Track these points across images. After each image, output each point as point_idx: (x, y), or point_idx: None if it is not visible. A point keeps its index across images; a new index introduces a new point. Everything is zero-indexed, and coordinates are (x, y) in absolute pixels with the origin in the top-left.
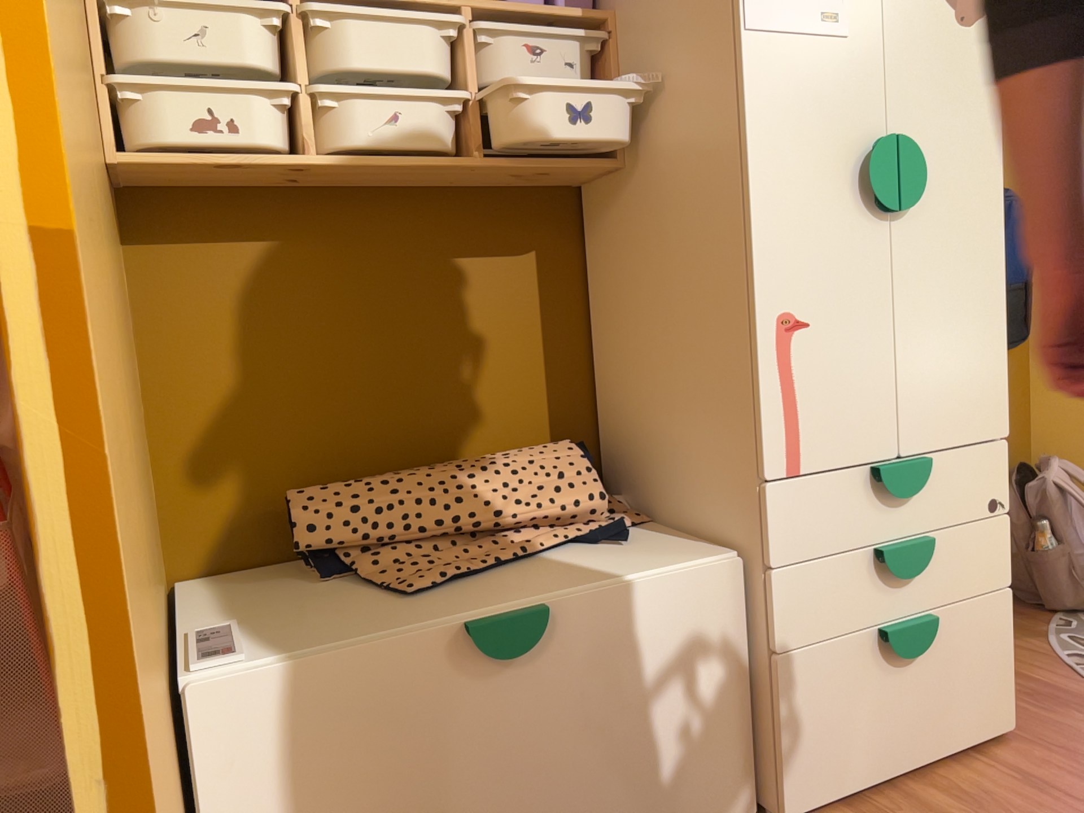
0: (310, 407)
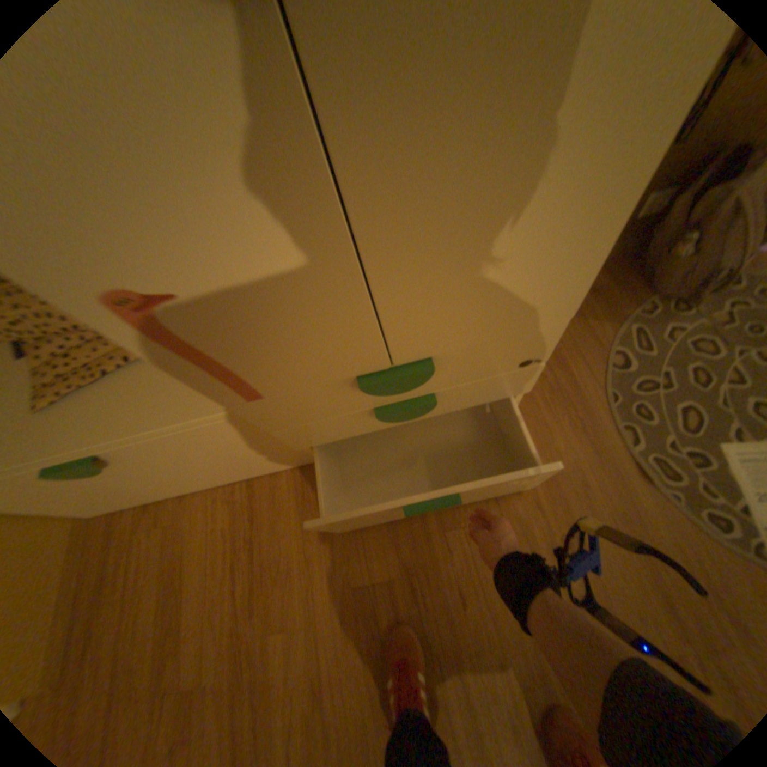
0: None
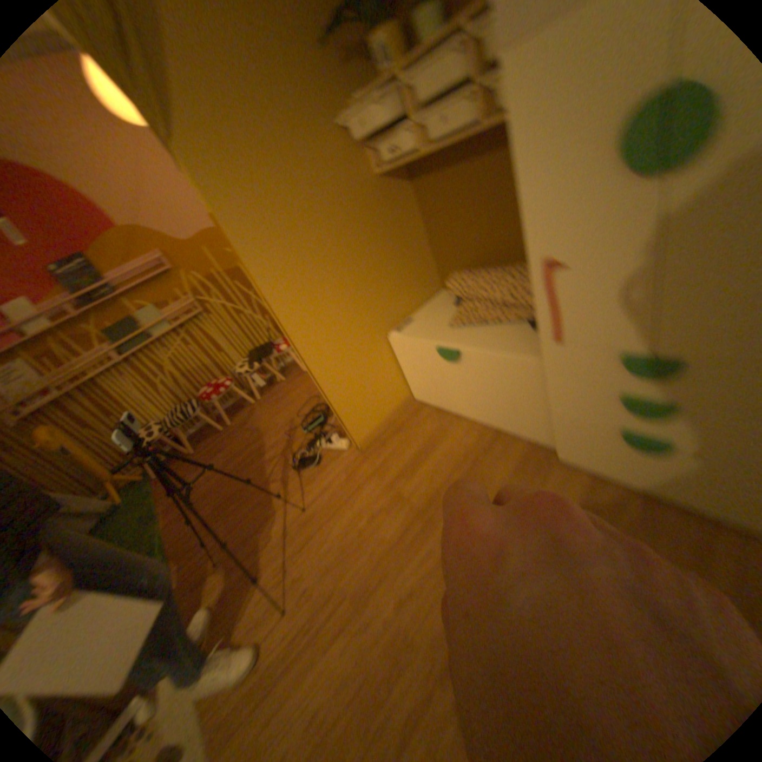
0: (468, 234)
